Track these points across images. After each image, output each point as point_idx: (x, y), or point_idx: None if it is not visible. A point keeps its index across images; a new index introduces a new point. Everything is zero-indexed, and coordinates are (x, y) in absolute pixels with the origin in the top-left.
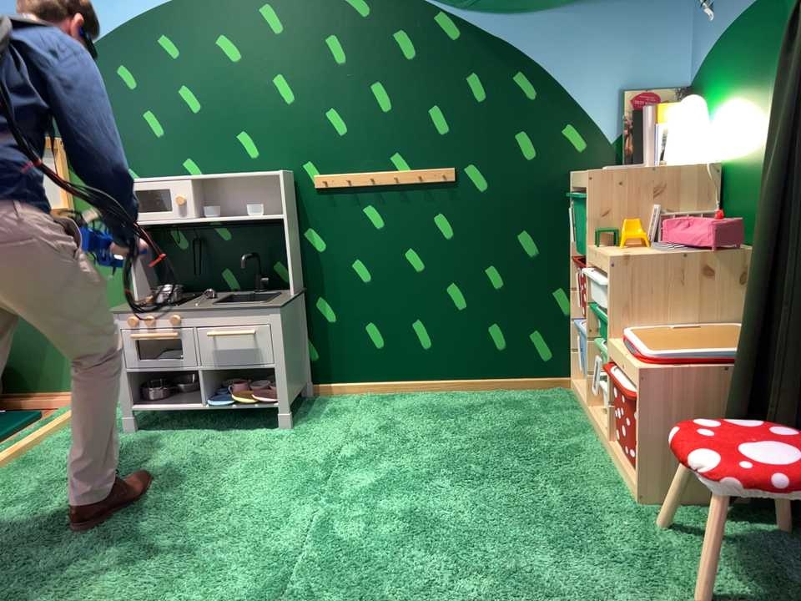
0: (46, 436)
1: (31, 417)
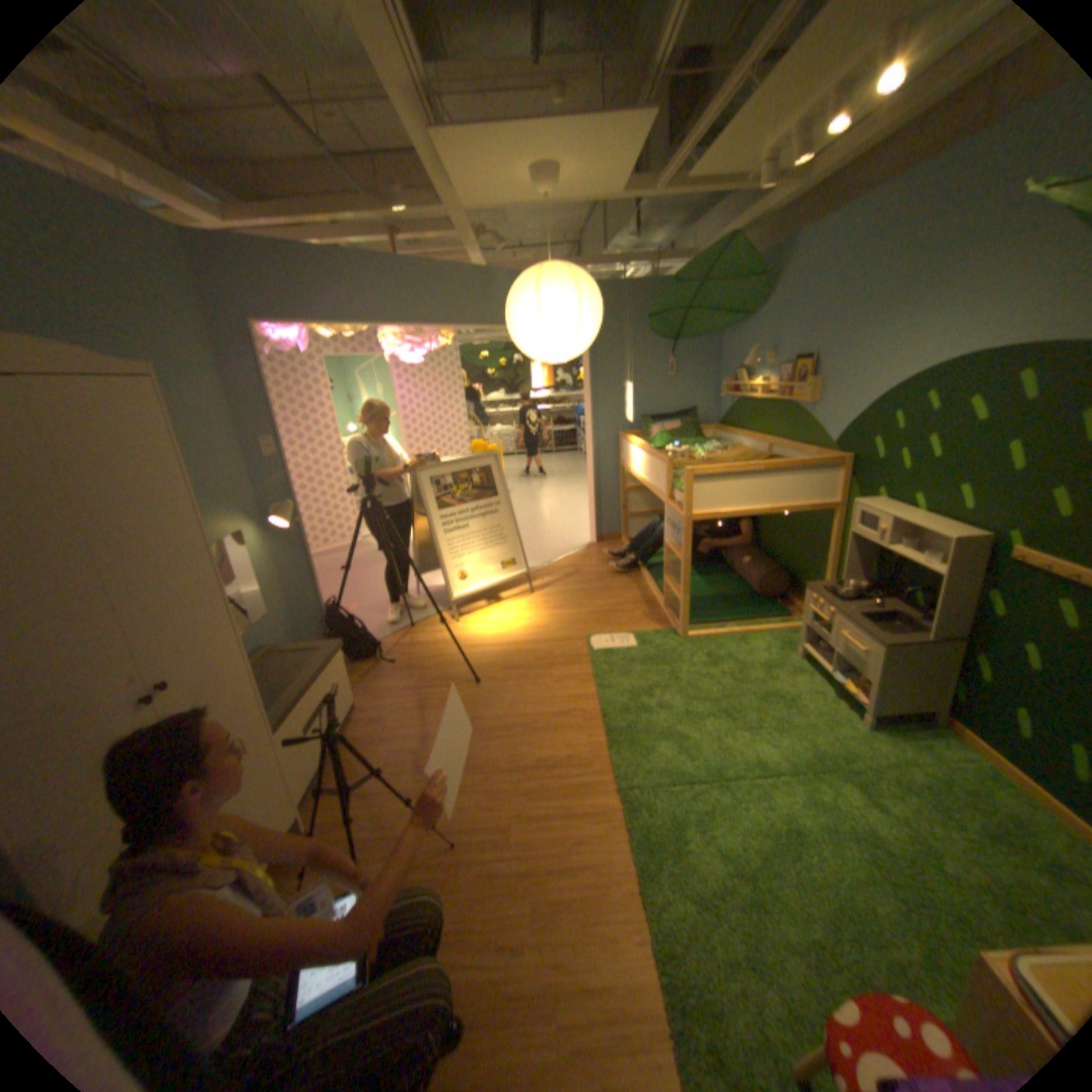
0: (767, 633)
1: (783, 615)
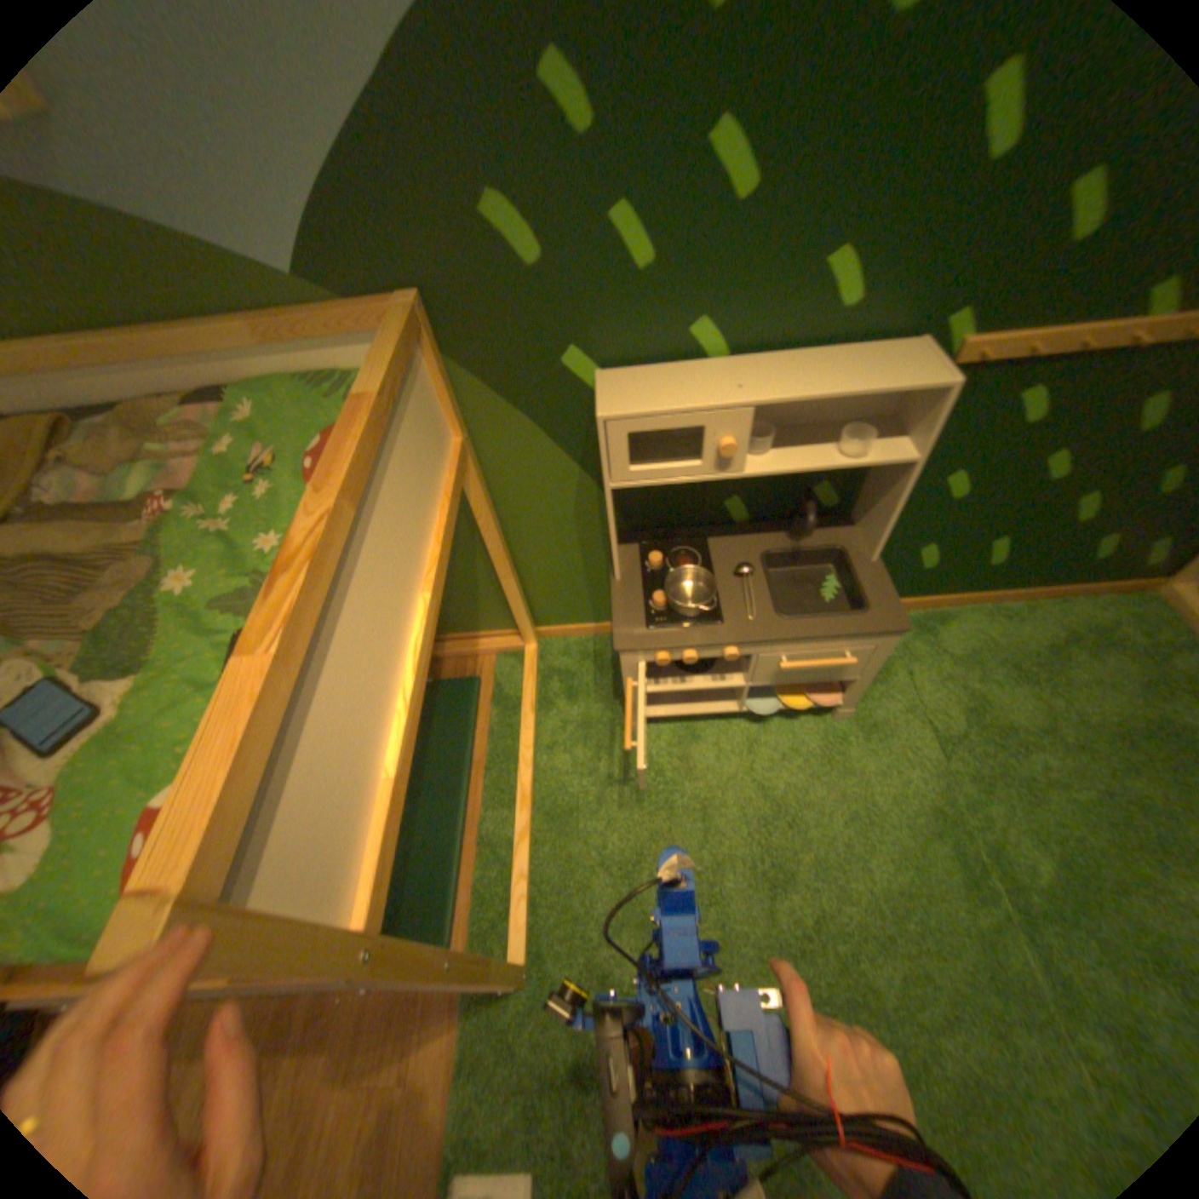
0: (534, 747)
1: (473, 689)
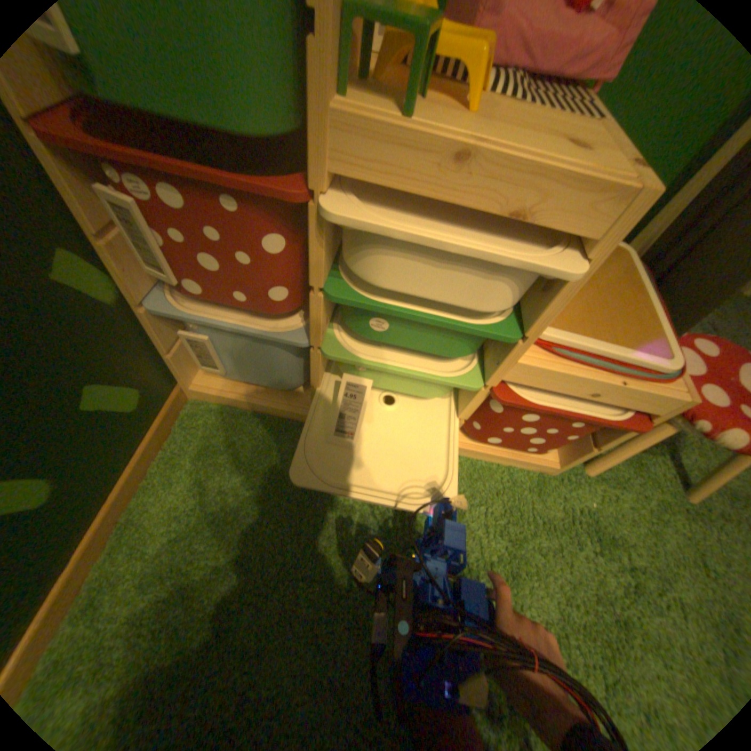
0: None
1: None
